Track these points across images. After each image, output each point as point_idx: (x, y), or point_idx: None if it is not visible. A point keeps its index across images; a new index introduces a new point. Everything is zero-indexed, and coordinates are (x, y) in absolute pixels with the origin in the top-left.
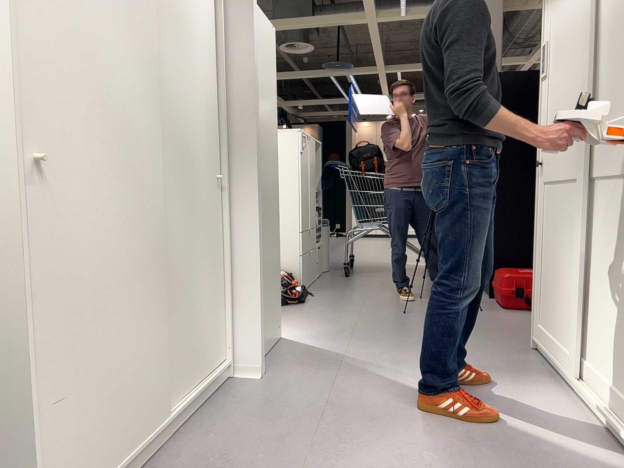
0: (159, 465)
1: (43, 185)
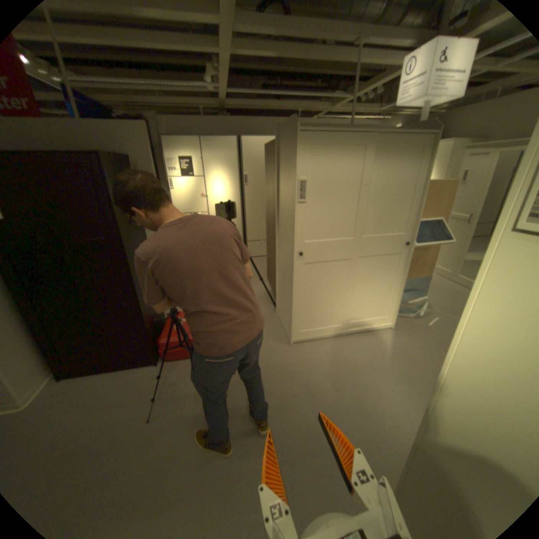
0: None
1: None
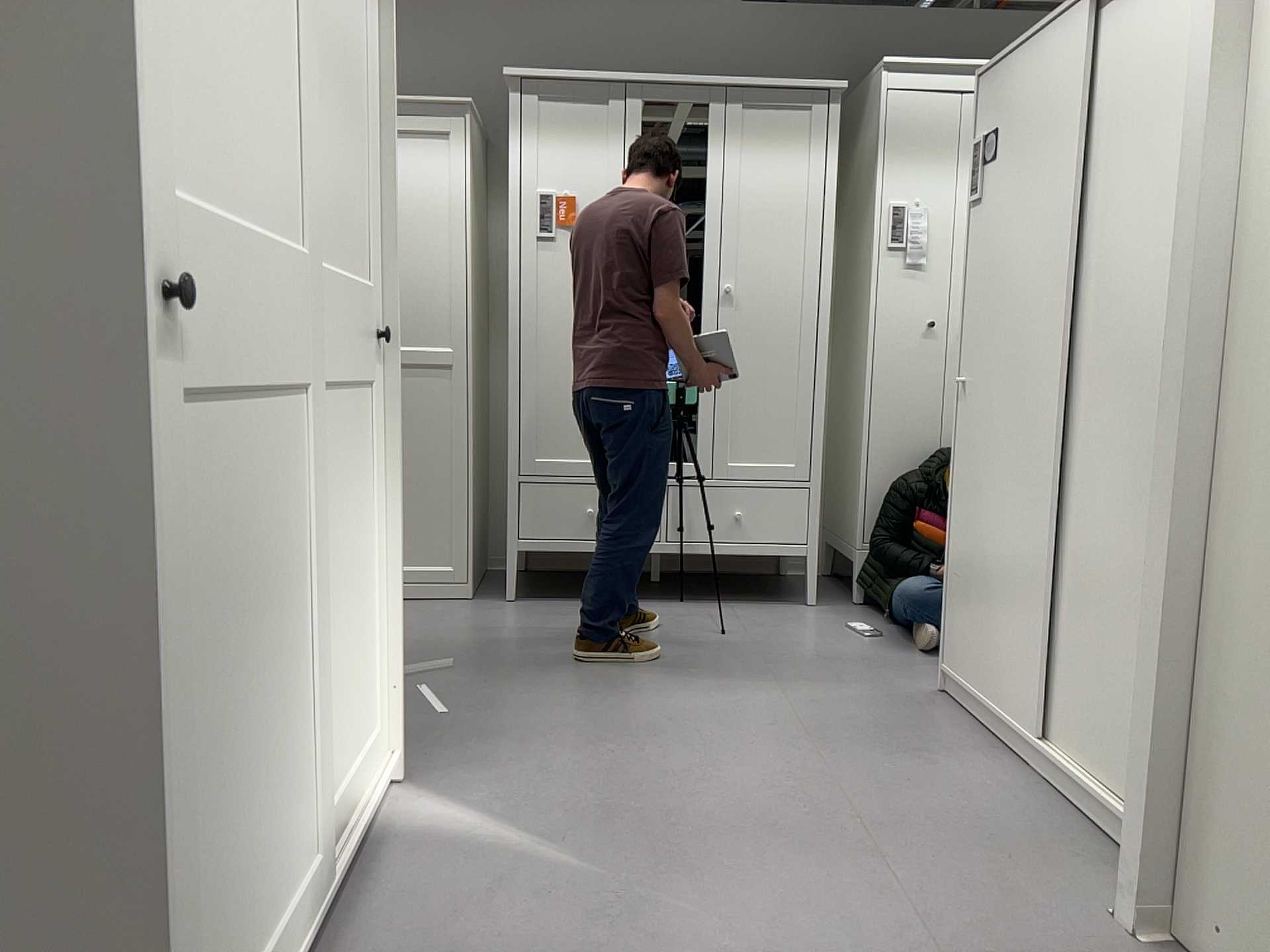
0: (994, 754)
1: (965, 402)
